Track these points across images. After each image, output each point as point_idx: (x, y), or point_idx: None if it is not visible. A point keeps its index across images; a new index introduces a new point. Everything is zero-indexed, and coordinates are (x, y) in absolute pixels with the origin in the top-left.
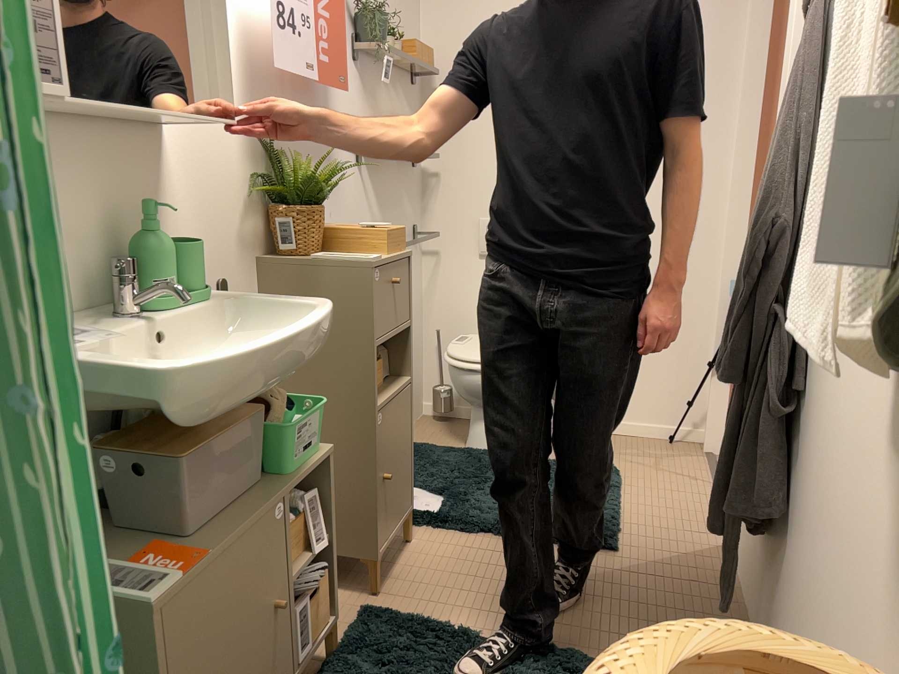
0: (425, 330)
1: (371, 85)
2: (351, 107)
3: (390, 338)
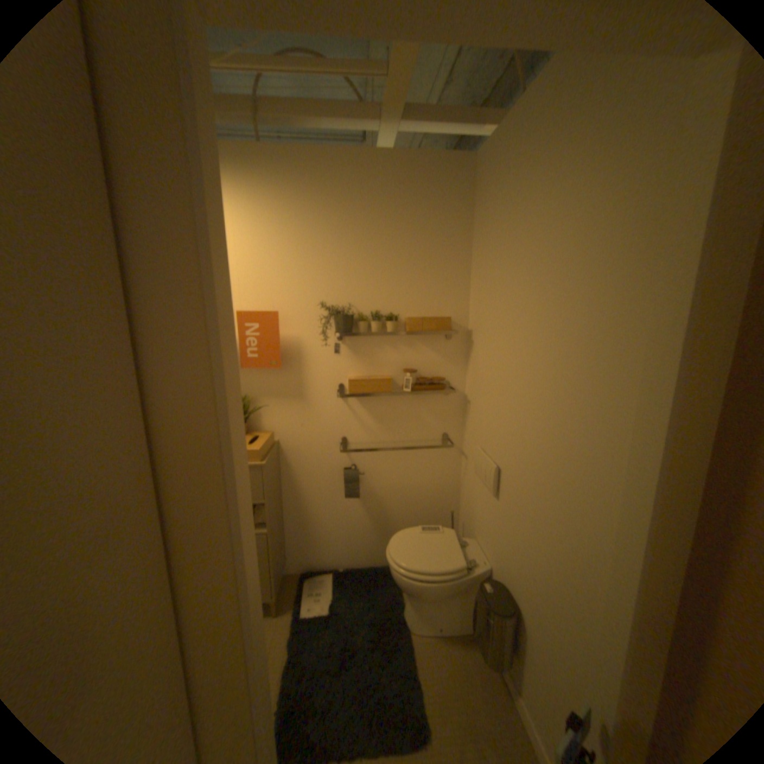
0: (460, 504)
1: (361, 344)
2: (328, 362)
3: None
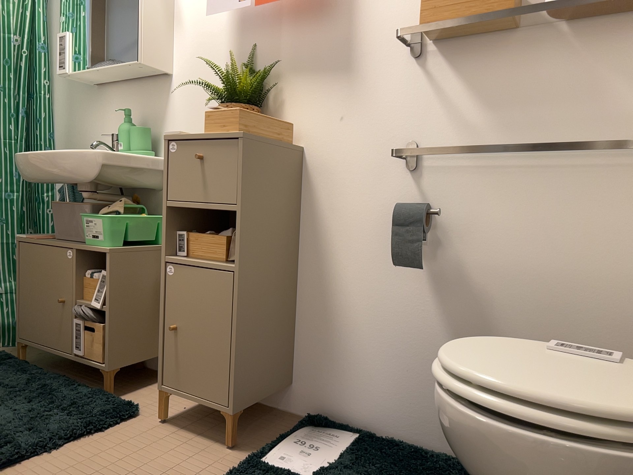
0: None
1: None
2: None
3: (191, 207)
